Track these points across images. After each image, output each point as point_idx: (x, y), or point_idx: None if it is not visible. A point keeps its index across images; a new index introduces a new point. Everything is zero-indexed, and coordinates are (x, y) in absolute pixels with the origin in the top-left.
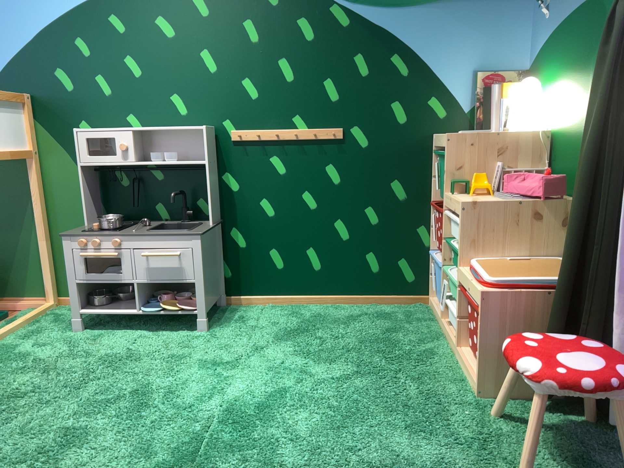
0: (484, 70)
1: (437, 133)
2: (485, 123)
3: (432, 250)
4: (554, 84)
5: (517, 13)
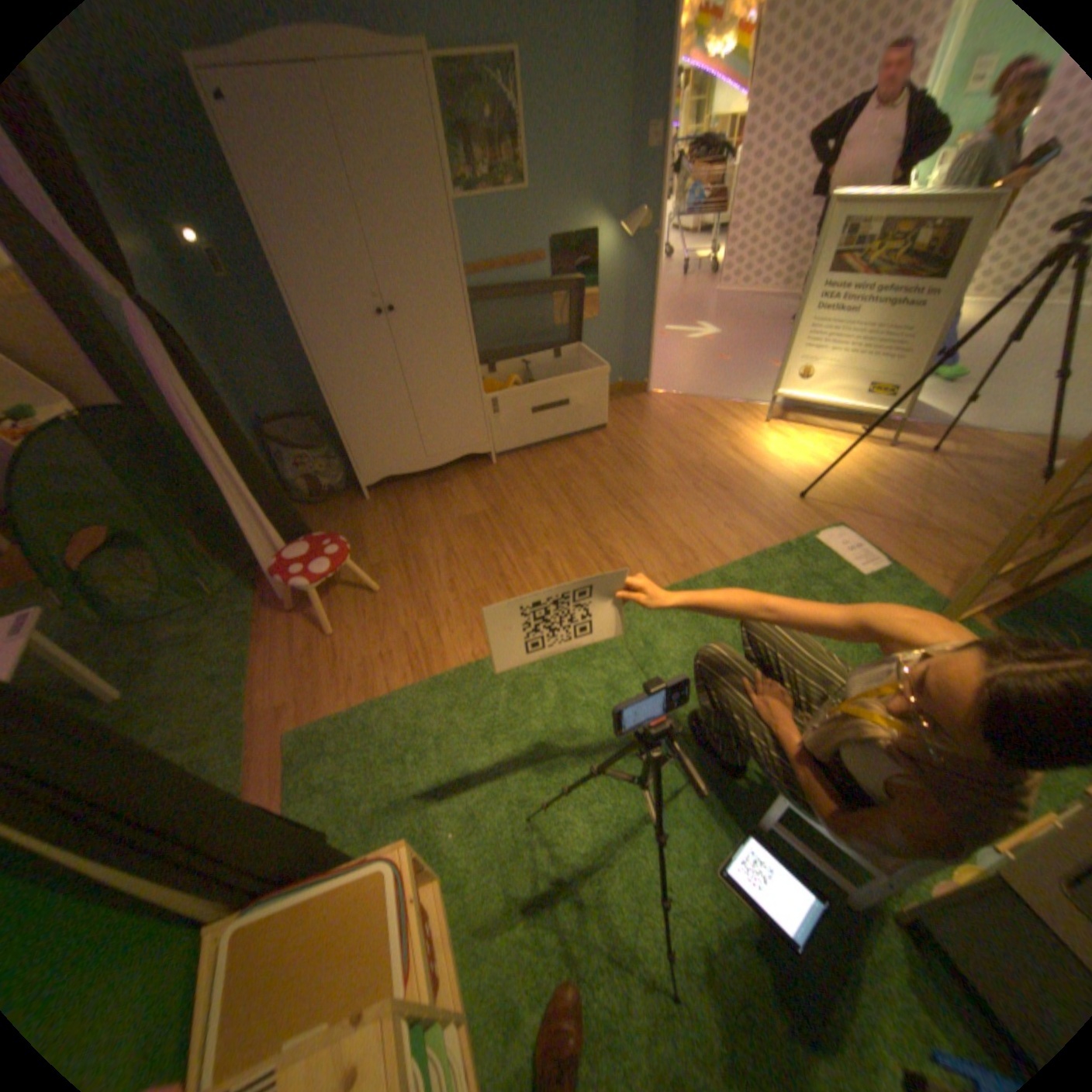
0: None
1: None
2: None
3: None
4: None
5: None
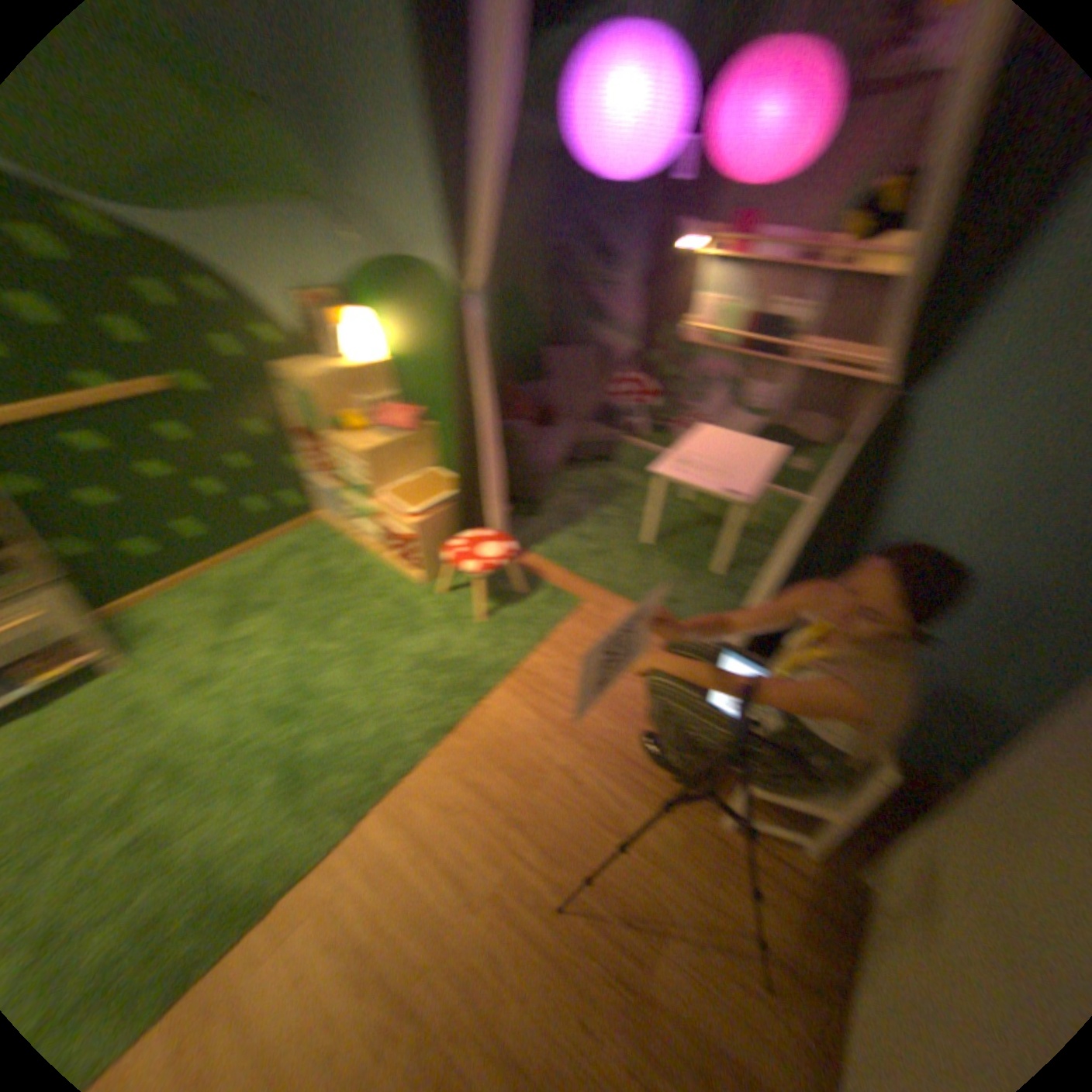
0: (289, 288)
1: (265, 363)
2: (310, 346)
3: (298, 475)
4: (369, 313)
5: (303, 223)
